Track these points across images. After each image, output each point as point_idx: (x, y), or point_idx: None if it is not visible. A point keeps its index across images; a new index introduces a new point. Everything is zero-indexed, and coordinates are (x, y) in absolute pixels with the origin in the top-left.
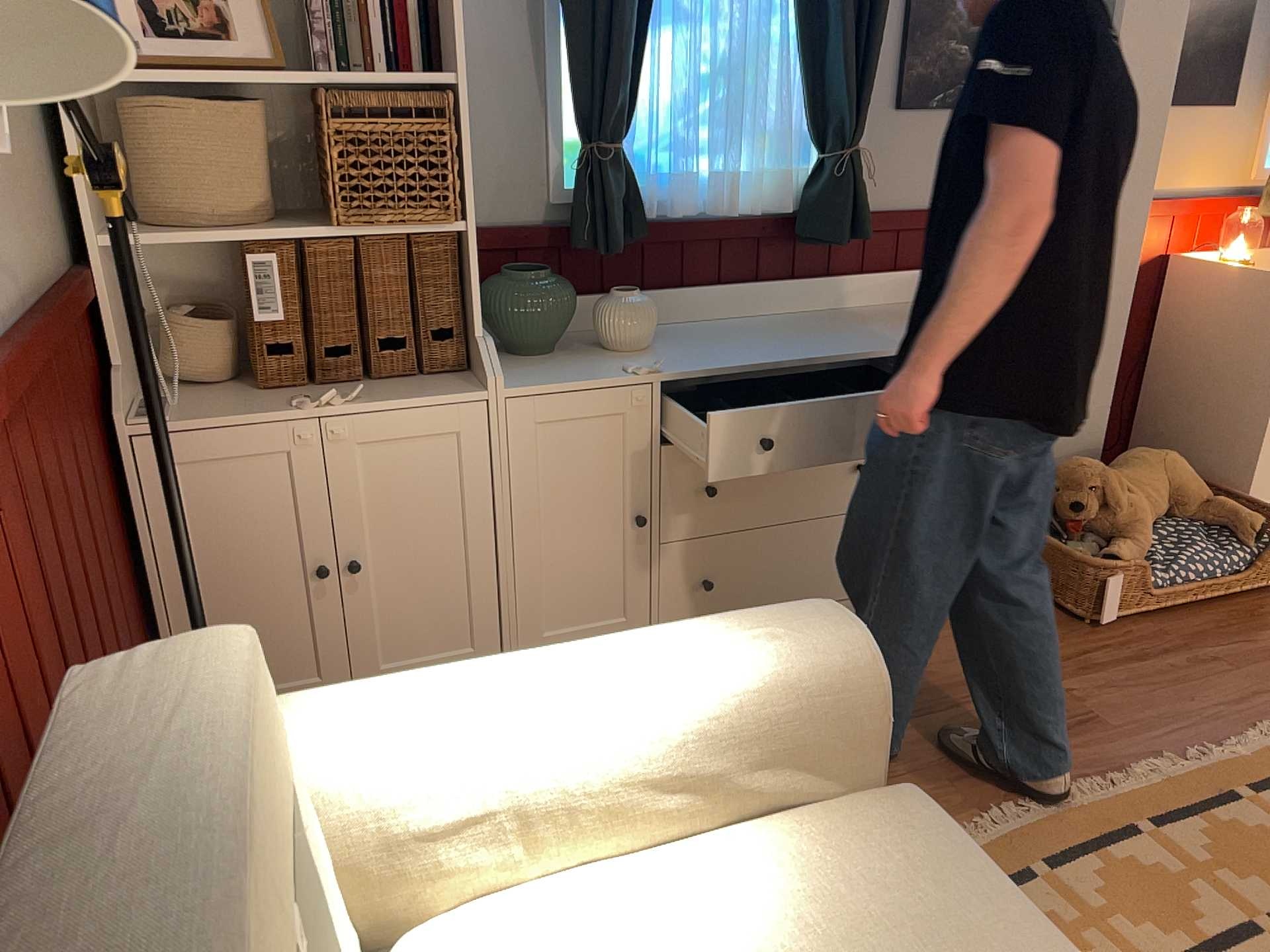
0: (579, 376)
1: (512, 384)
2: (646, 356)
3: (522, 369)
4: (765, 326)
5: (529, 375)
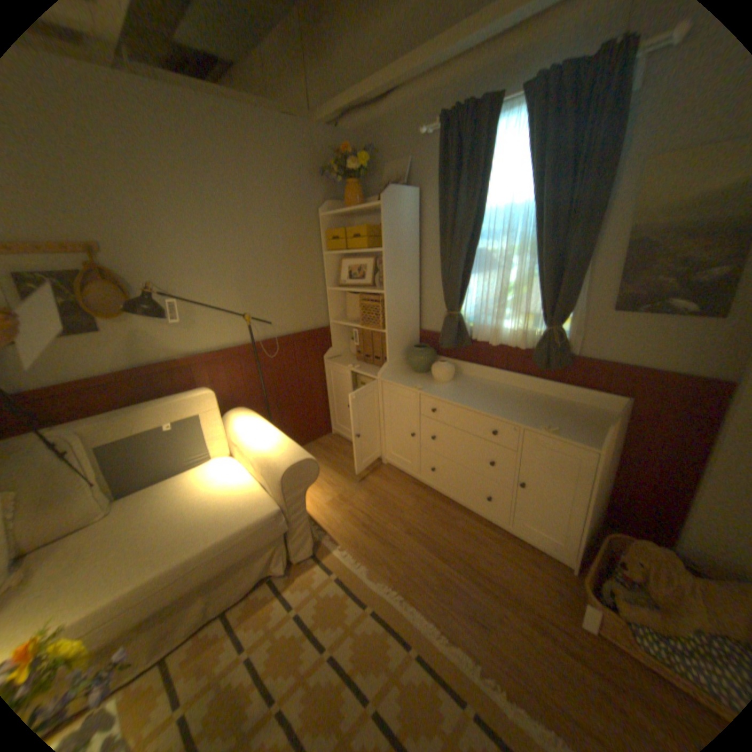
0: (404, 383)
1: (388, 378)
2: (436, 385)
3: (402, 375)
4: (504, 392)
5: (398, 377)
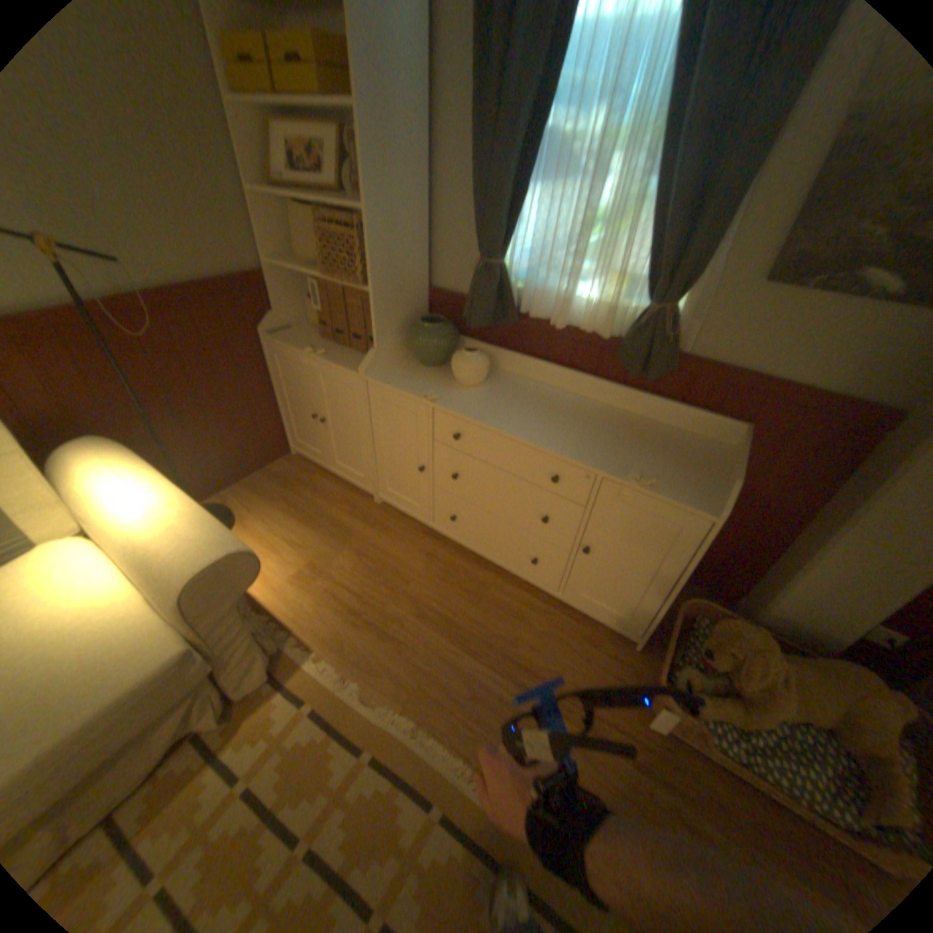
0: (406, 385)
1: (378, 375)
2: (461, 390)
3: (402, 370)
4: (567, 405)
5: (395, 374)
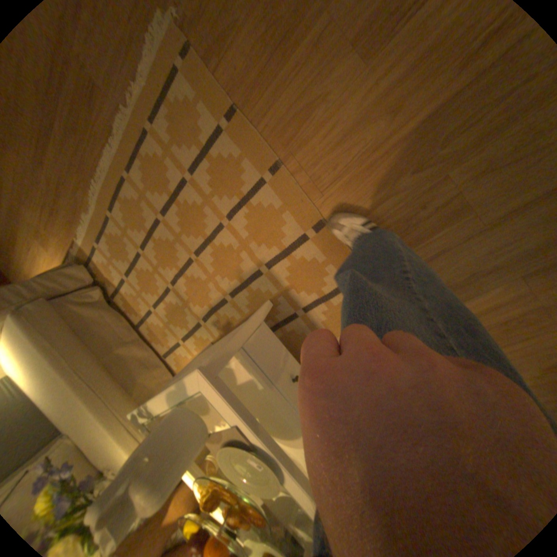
0: None
1: None
2: None
3: None
4: None
5: None
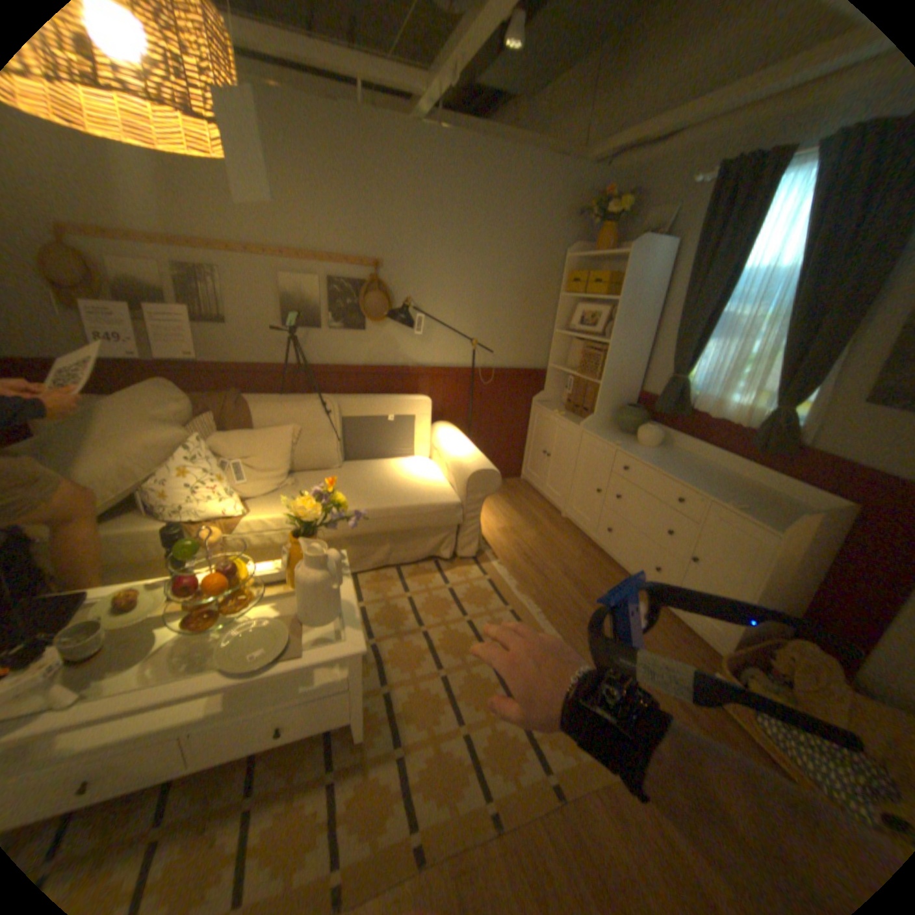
0: (604, 437)
1: (589, 430)
2: (638, 447)
3: (605, 432)
4: (711, 470)
5: (600, 432)
